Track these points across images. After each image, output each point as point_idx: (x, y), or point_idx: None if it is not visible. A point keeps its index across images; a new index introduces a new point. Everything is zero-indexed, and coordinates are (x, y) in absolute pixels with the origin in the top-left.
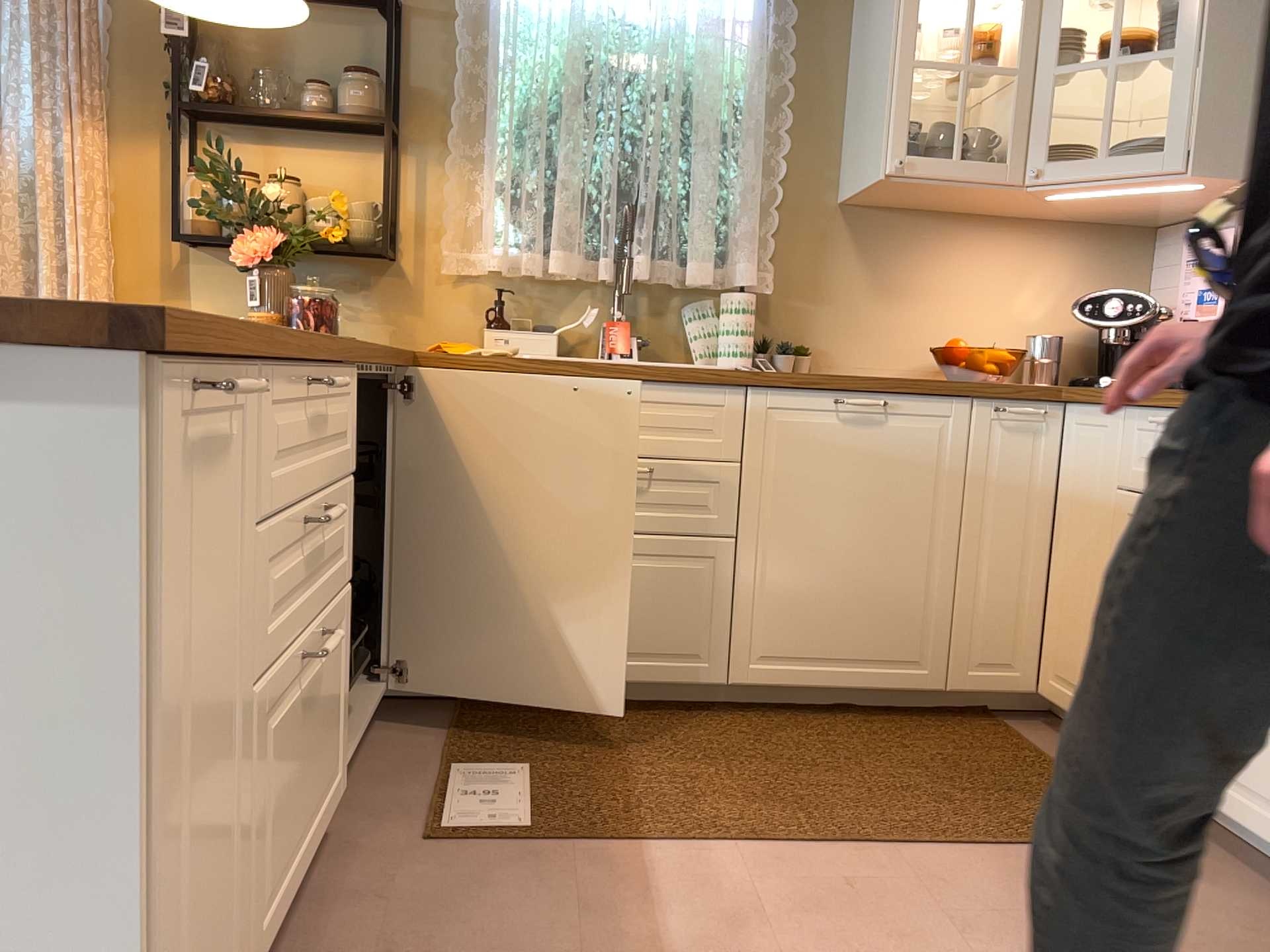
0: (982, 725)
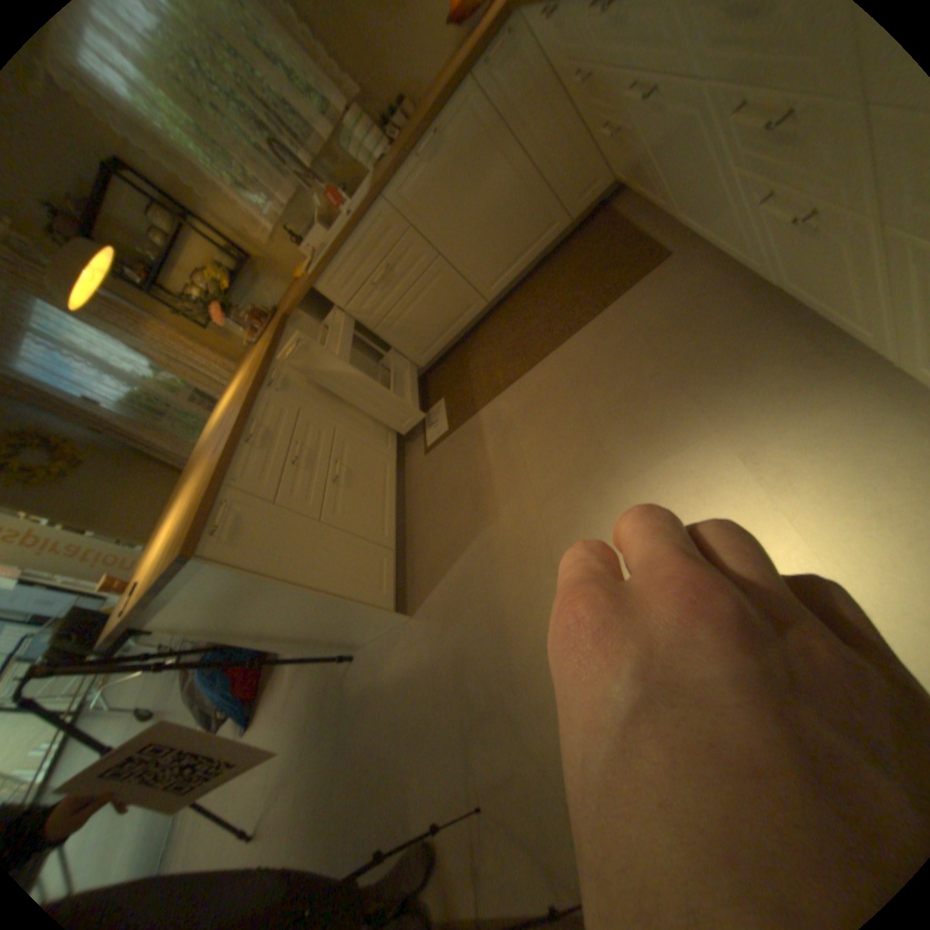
0: (600, 218)
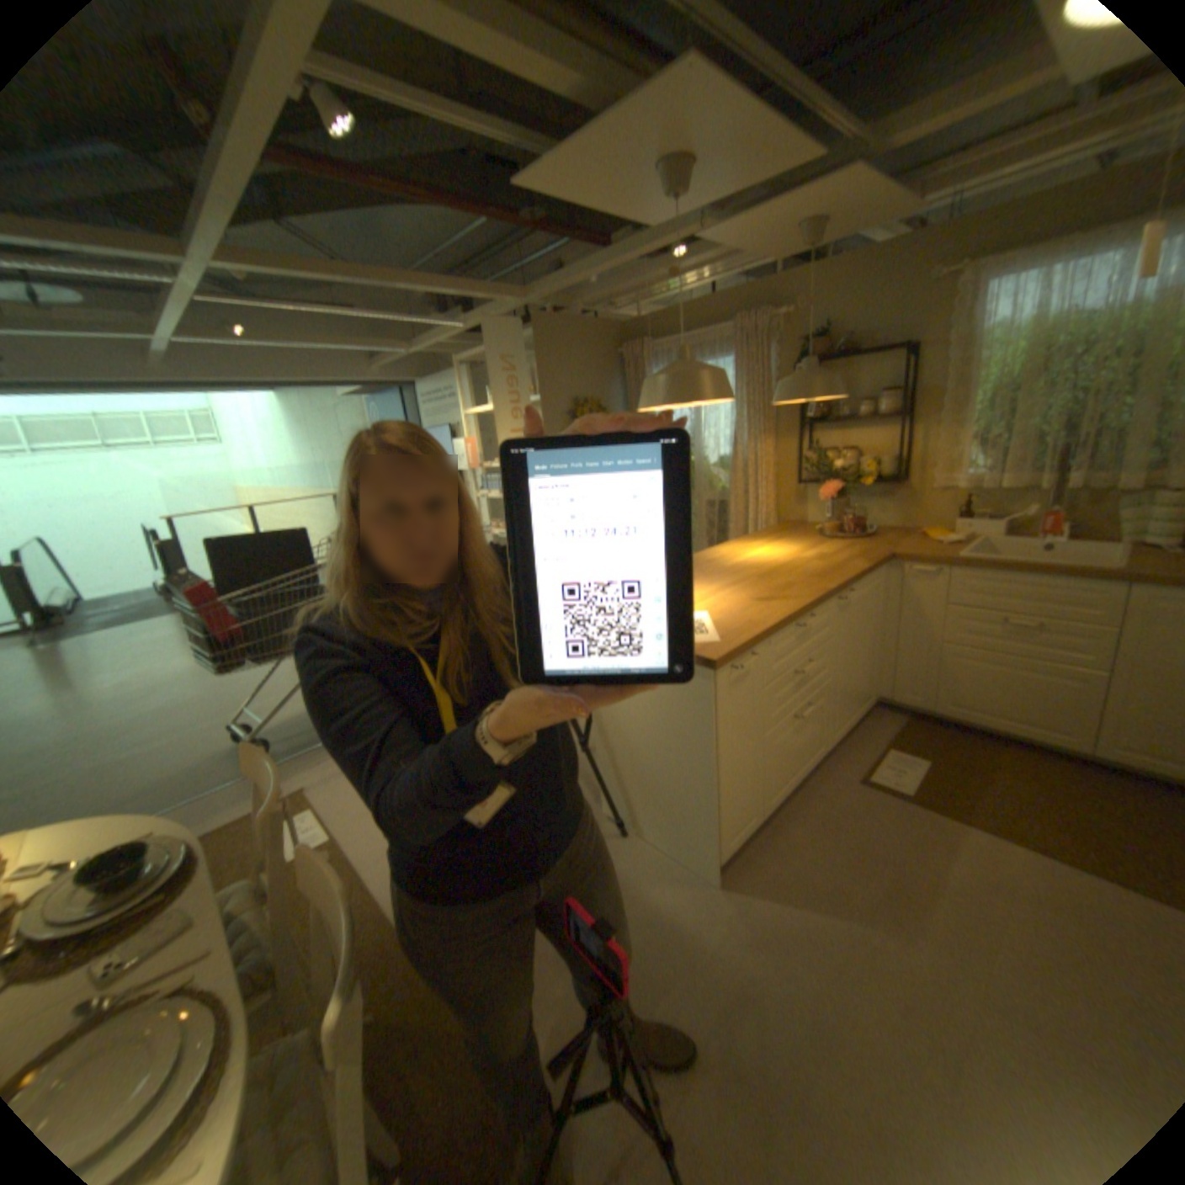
0: None
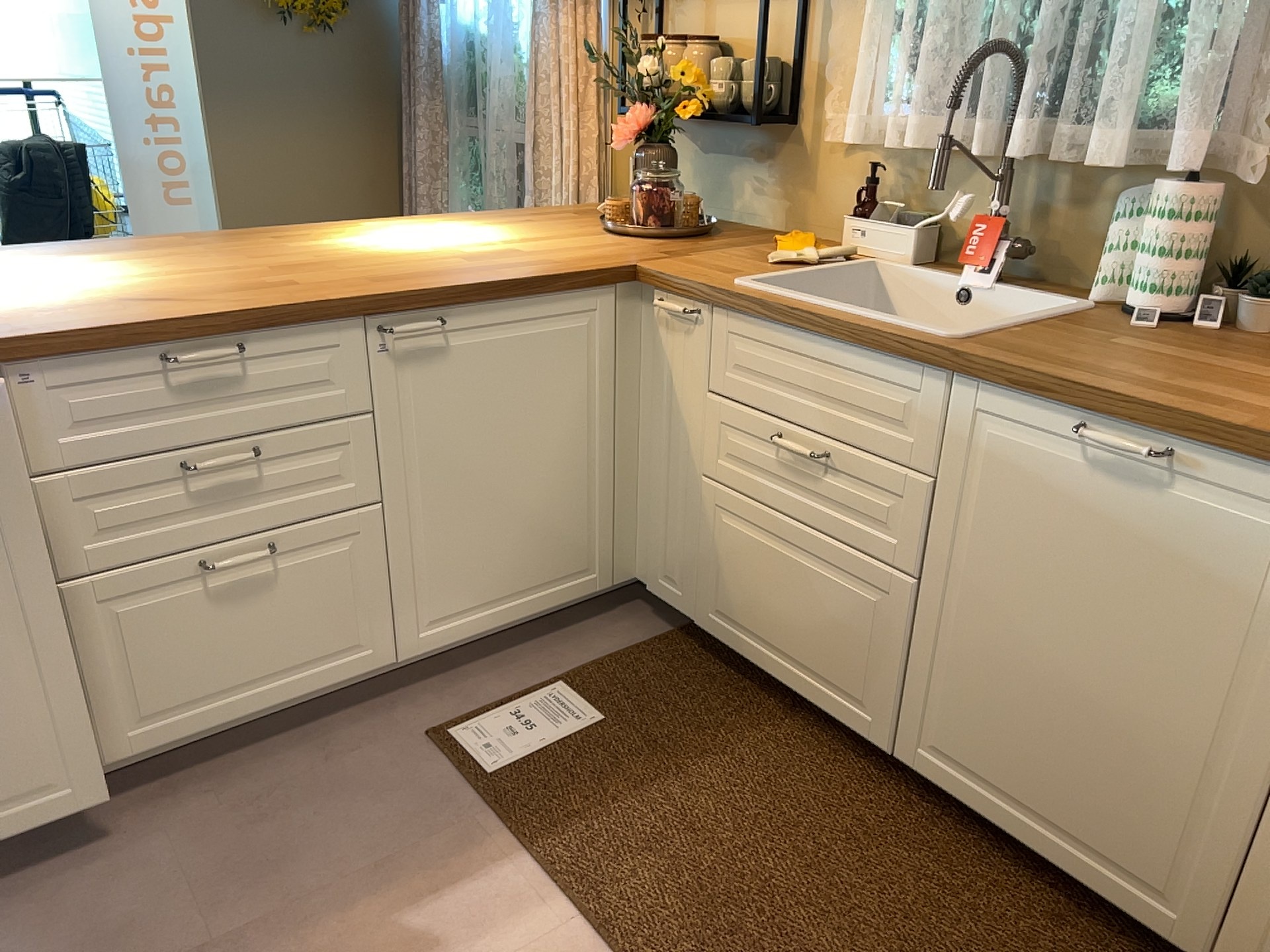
0: None
